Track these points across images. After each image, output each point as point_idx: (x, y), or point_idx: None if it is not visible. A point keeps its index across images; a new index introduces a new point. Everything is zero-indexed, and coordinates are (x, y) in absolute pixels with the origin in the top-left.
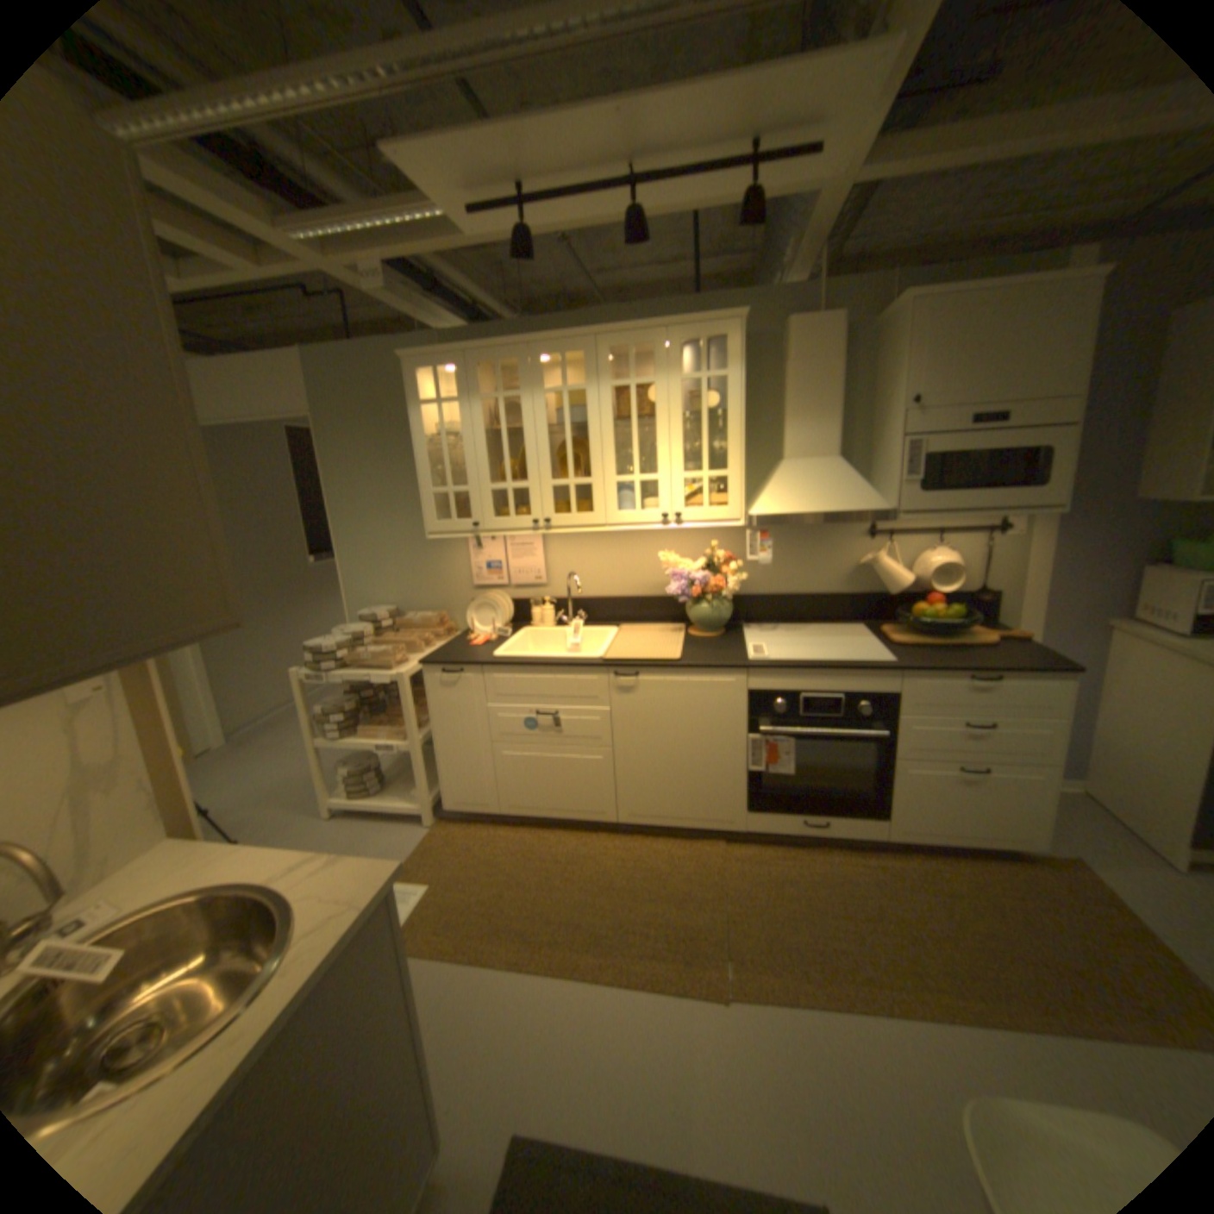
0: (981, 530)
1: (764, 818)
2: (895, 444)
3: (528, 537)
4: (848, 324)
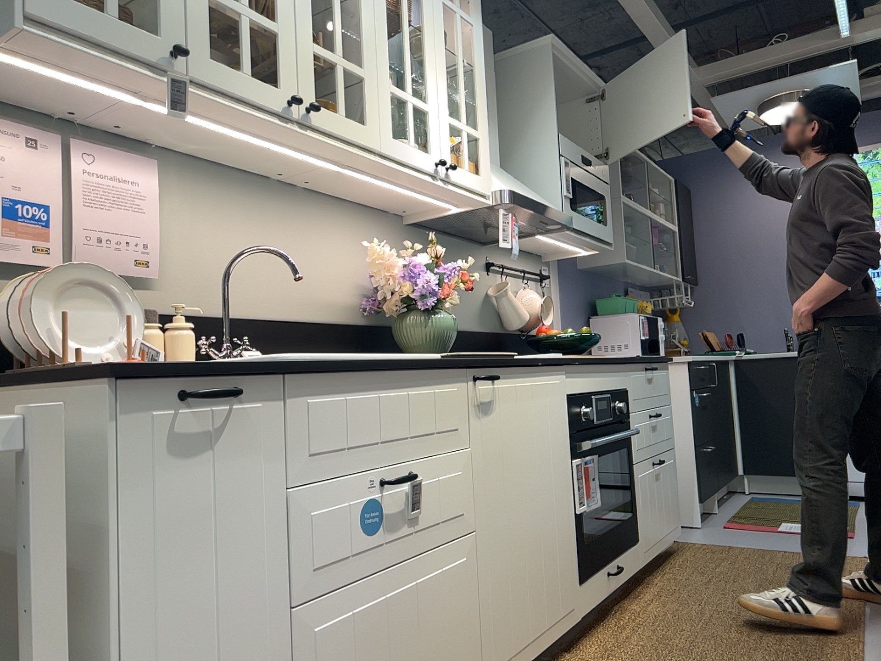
0: (535, 277)
1: (588, 585)
2: (543, 165)
3: (126, 163)
4: (493, 48)
